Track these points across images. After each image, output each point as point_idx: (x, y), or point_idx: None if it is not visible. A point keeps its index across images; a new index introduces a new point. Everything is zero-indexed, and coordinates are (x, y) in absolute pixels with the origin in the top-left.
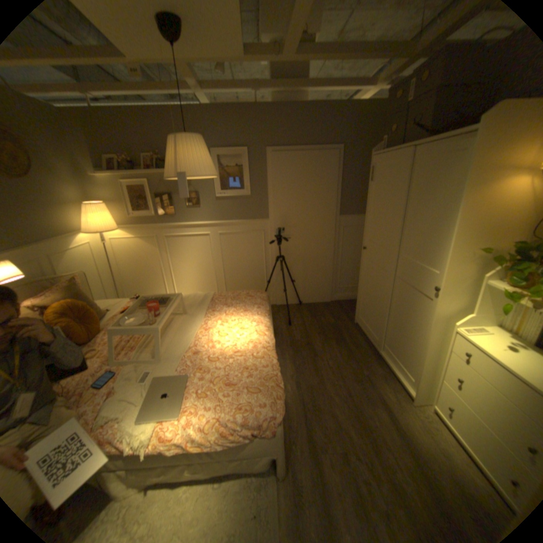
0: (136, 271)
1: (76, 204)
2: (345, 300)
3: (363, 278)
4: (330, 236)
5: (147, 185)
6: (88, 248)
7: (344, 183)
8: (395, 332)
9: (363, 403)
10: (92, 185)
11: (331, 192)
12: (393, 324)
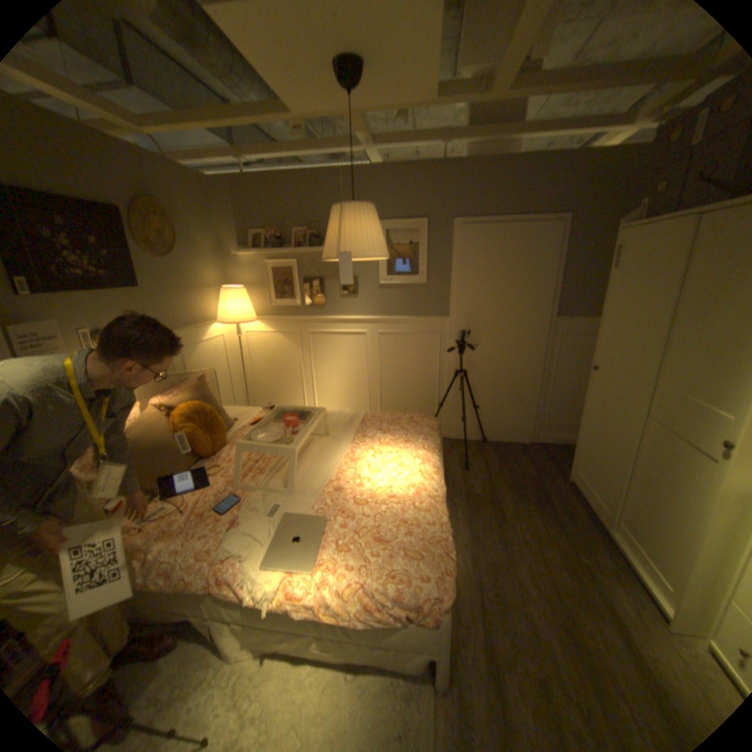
0: (272, 375)
1: (216, 289)
2: (556, 444)
3: (590, 414)
4: (540, 346)
5: (296, 268)
6: (222, 342)
7: (569, 269)
8: (642, 505)
9: (579, 609)
10: (234, 266)
11: (546, 282)
12: (639, 491)
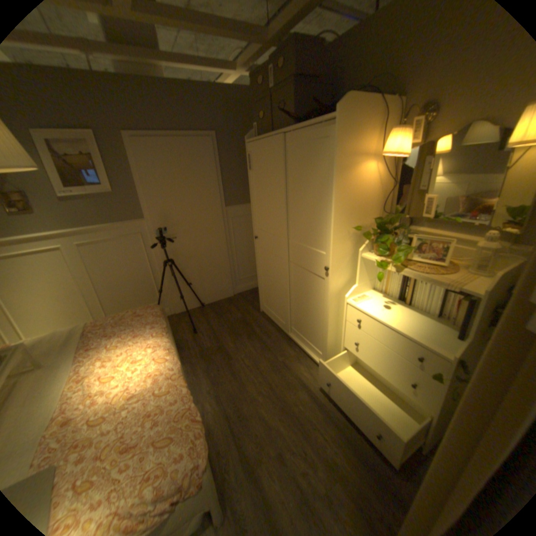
0: None
1: None
2: (246, 290)
3: (260, 267)
4: (220, 229)
5: None
6: None
7: (223, 172)
8: (297, 313)
9: (284, 392)
10: None
11: (211, 183)
12: (294, 306)
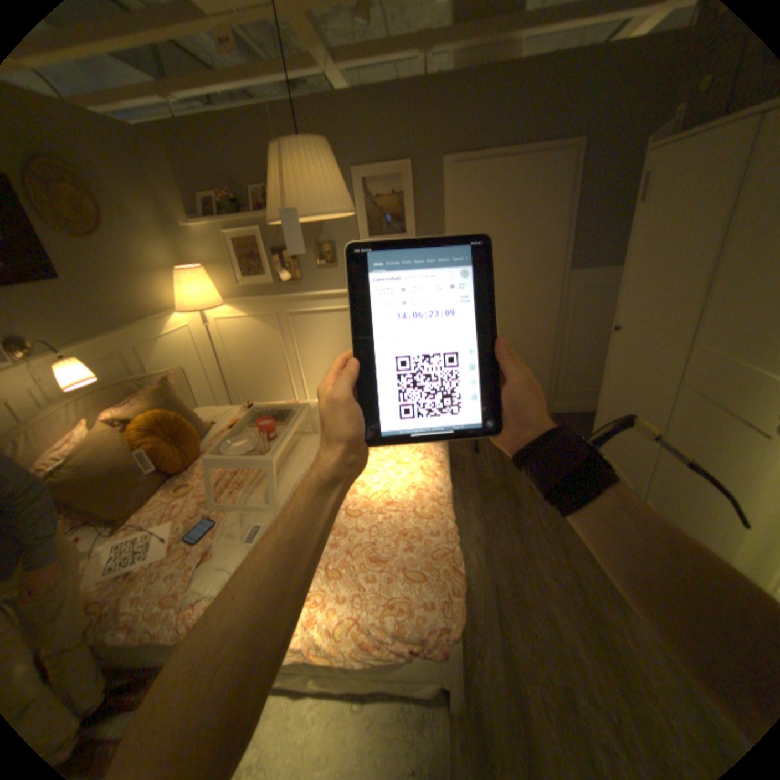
0: (252, 365)
1: (167, 270)
2: (571, 412)
3: (610, 381)
4: (552, 306)
5: (260, 236)
6: (187, 333)
7: (583, 209)
8: (671, 482)
9: (604, 600)
10: (186, 241)
11: (556, 228)
12: (668, 467)
